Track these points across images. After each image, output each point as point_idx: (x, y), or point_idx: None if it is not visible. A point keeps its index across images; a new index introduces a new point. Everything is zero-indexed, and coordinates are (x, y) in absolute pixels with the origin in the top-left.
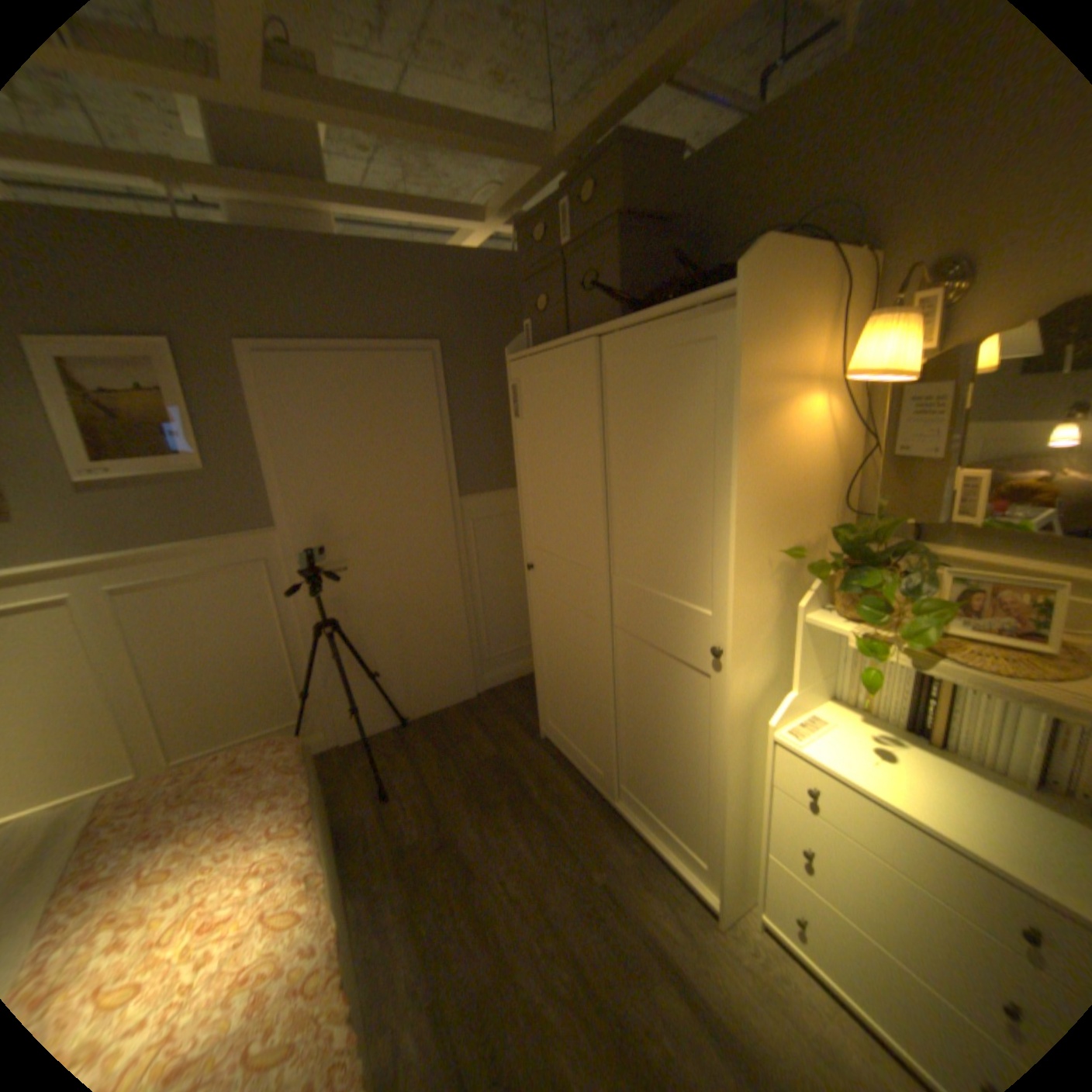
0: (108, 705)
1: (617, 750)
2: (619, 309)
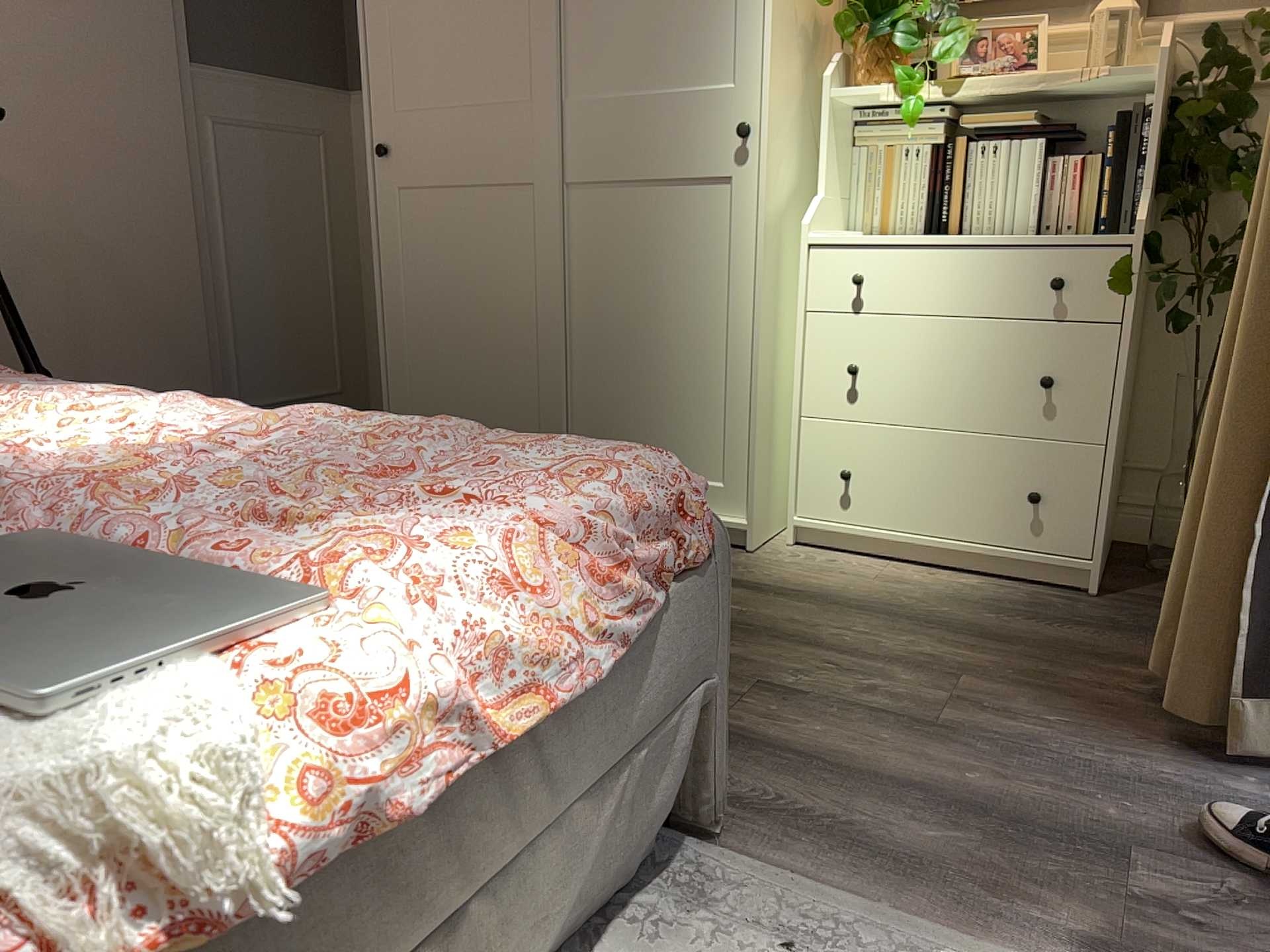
0: None
1: (572, 399)
2: None
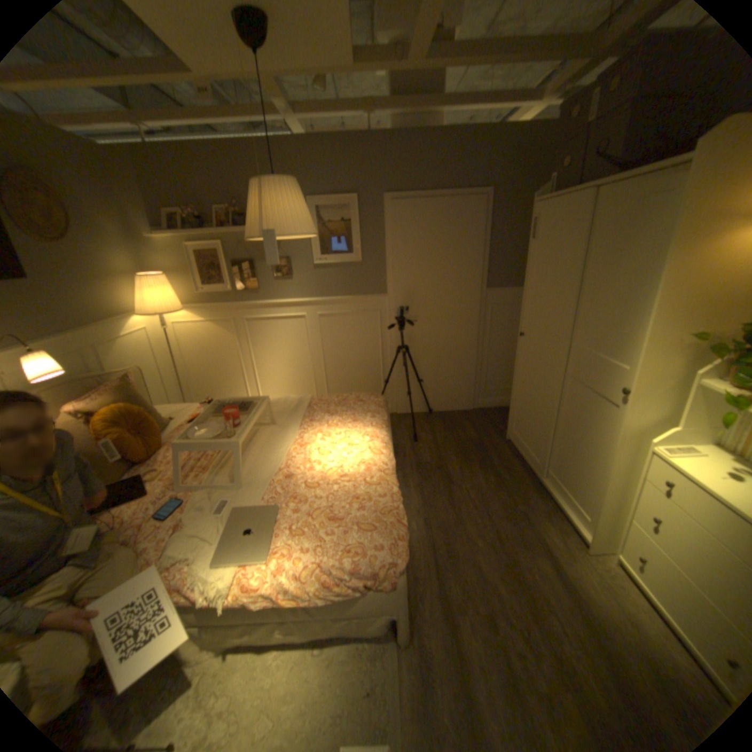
0: (313, 365)
1: (553, 449)
2: (617, 167)
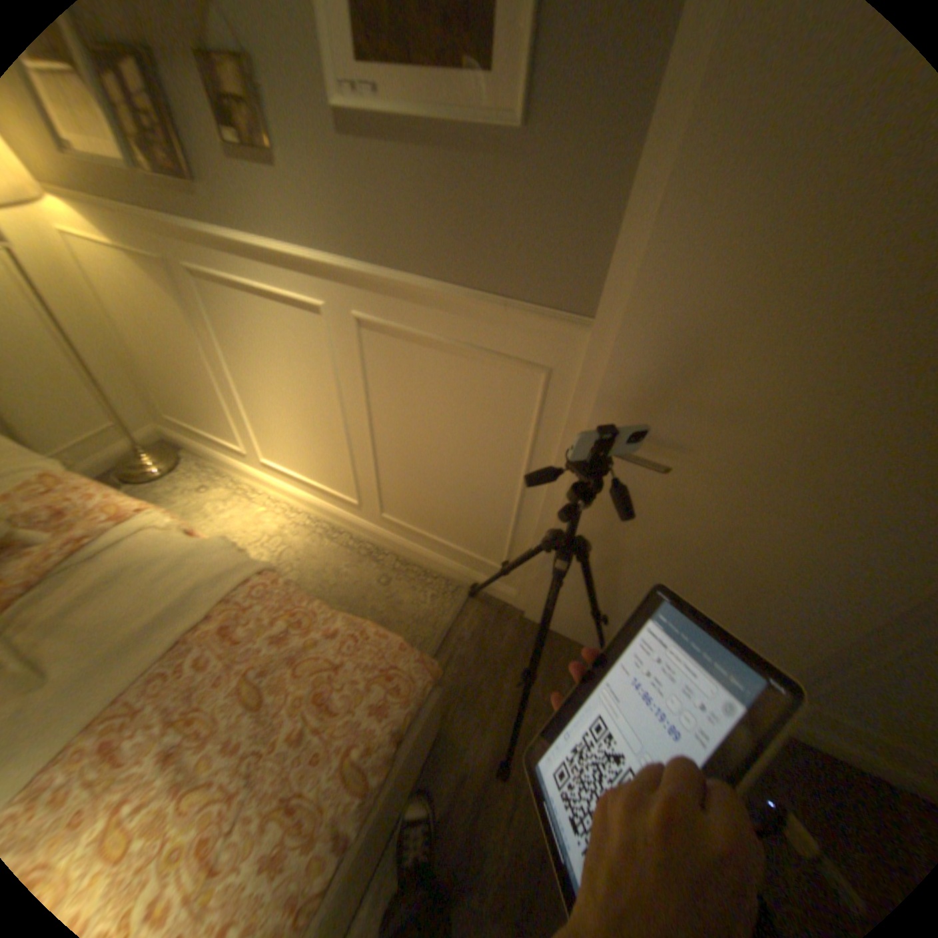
0: (348, 439)
1: None
2: None
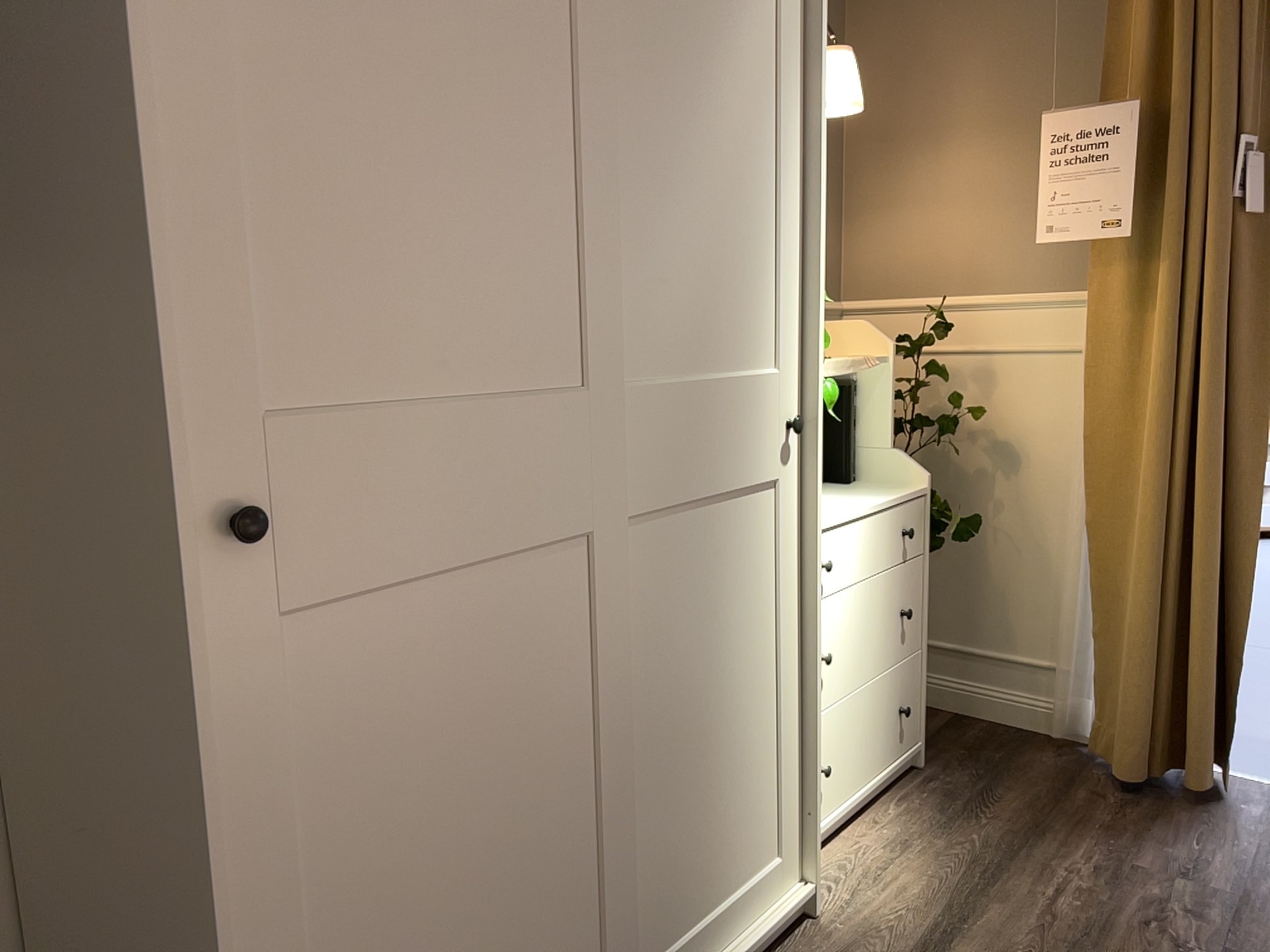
0: None
1: (629, 878)
2: None
